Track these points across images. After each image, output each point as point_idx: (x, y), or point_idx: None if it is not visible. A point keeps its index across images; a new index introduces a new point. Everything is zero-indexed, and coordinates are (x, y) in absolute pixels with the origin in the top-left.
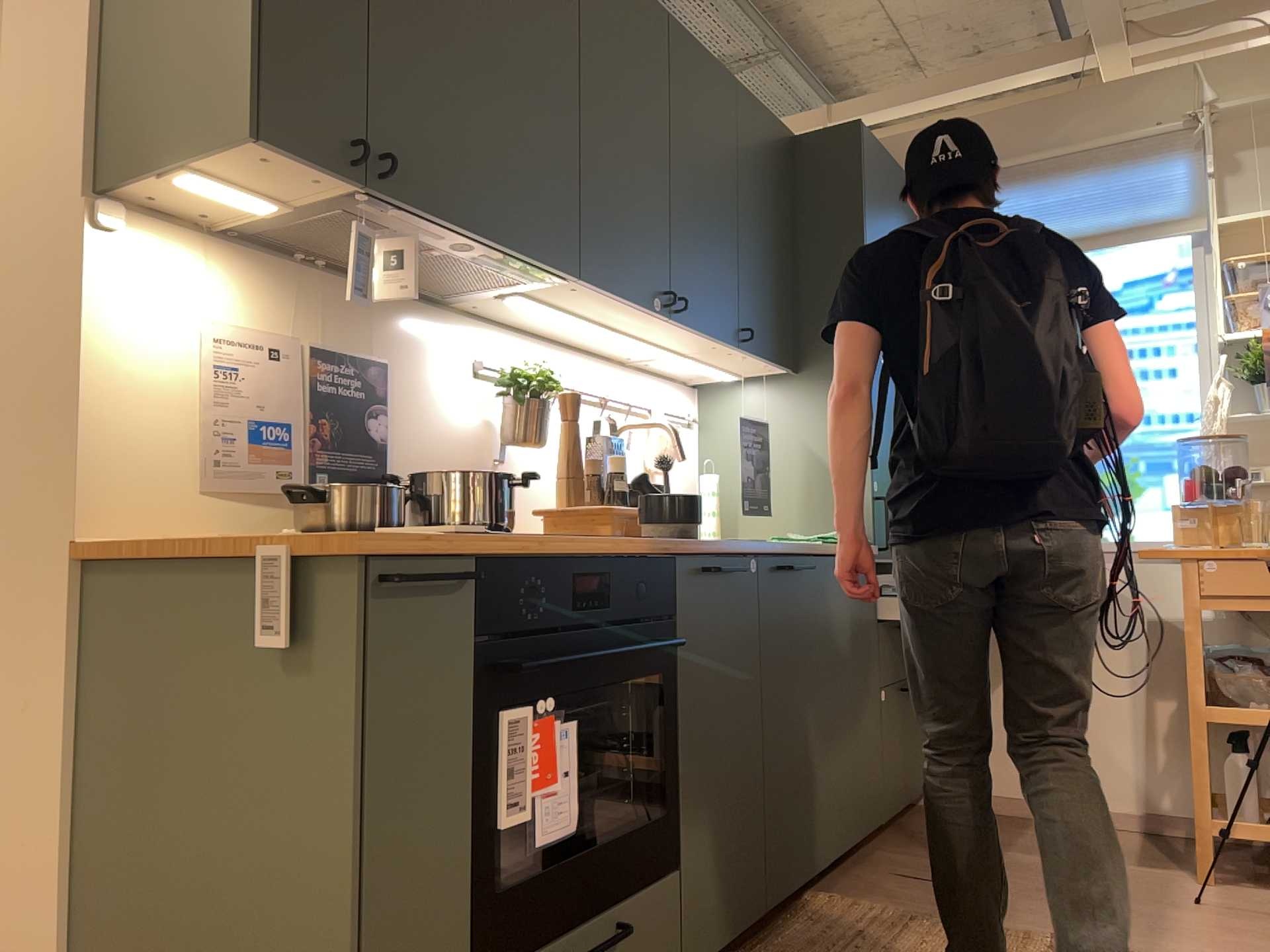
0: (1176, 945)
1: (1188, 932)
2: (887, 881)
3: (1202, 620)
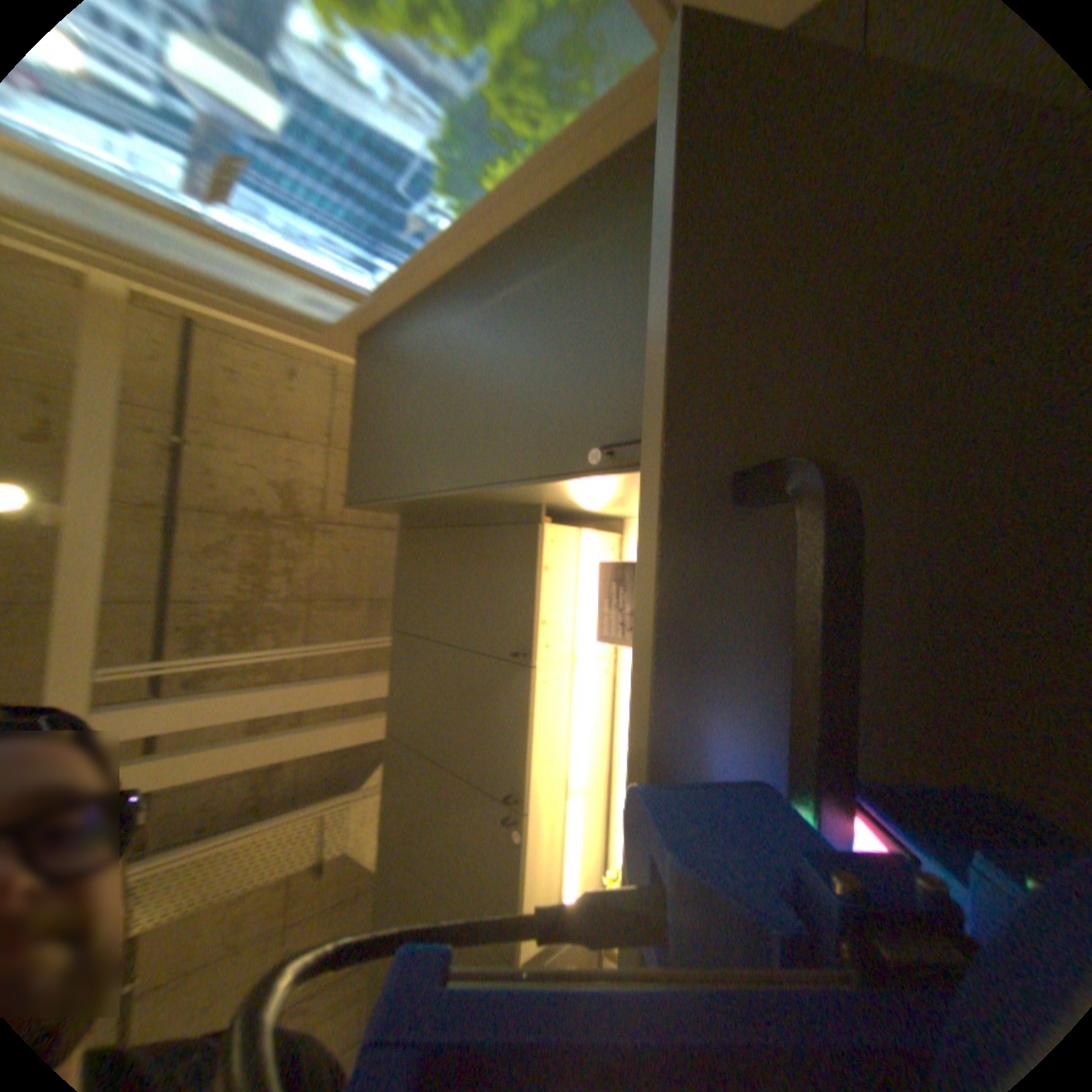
0: None
1: None
2: None
3: None
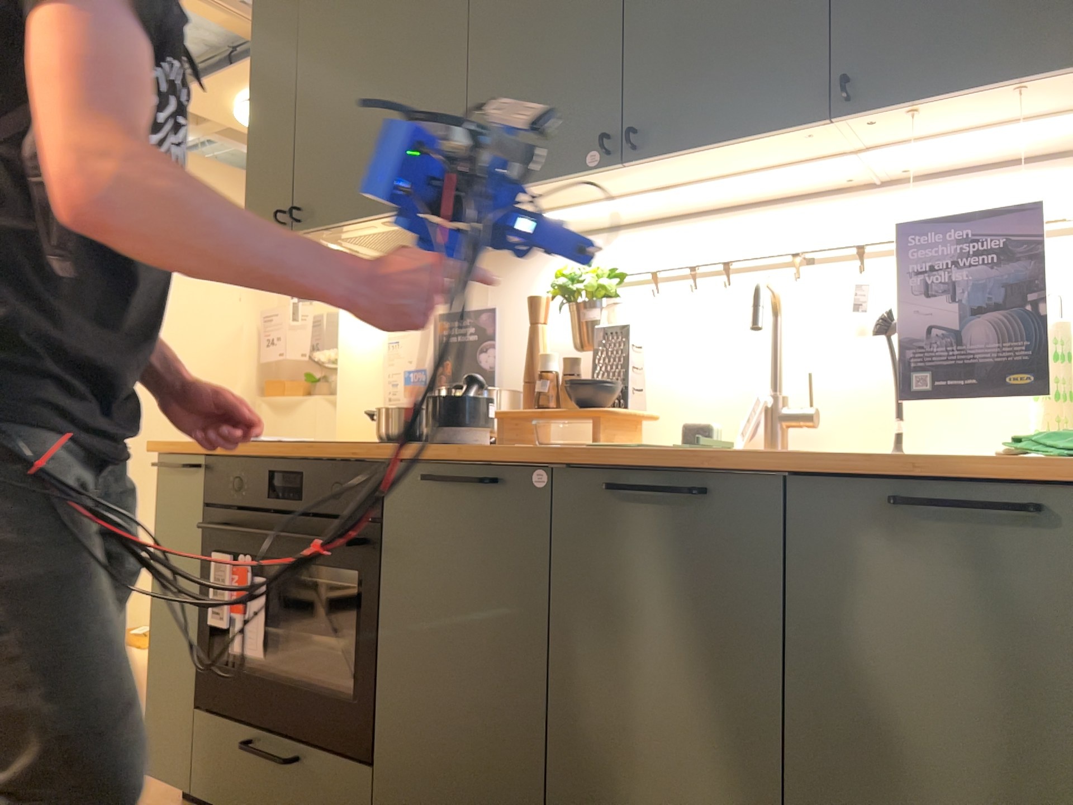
0: None
1: None
2: None
3: None
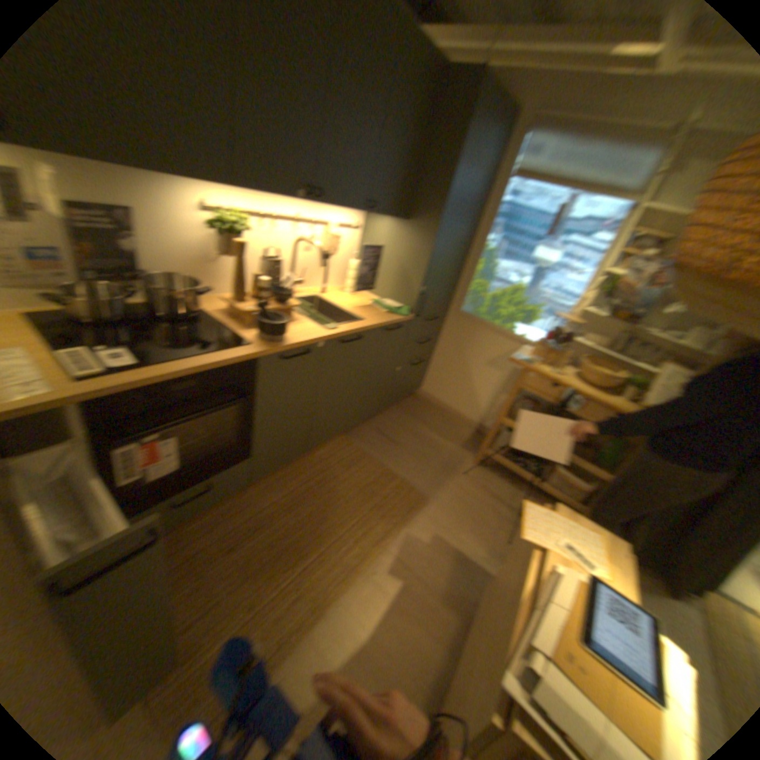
0: (438, 495)
1: (447, 489)
2: (368, 434)
3: (516, 392)
